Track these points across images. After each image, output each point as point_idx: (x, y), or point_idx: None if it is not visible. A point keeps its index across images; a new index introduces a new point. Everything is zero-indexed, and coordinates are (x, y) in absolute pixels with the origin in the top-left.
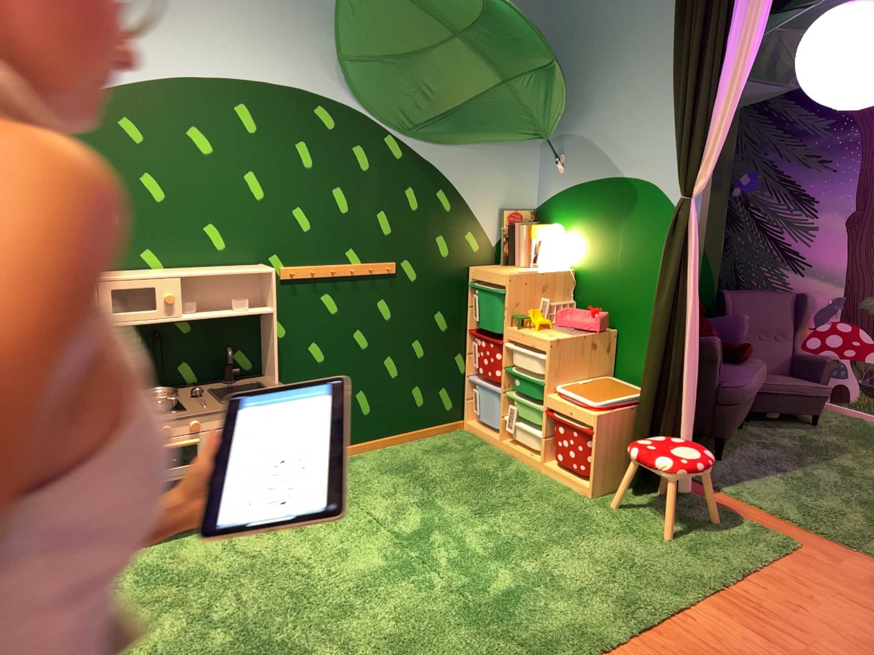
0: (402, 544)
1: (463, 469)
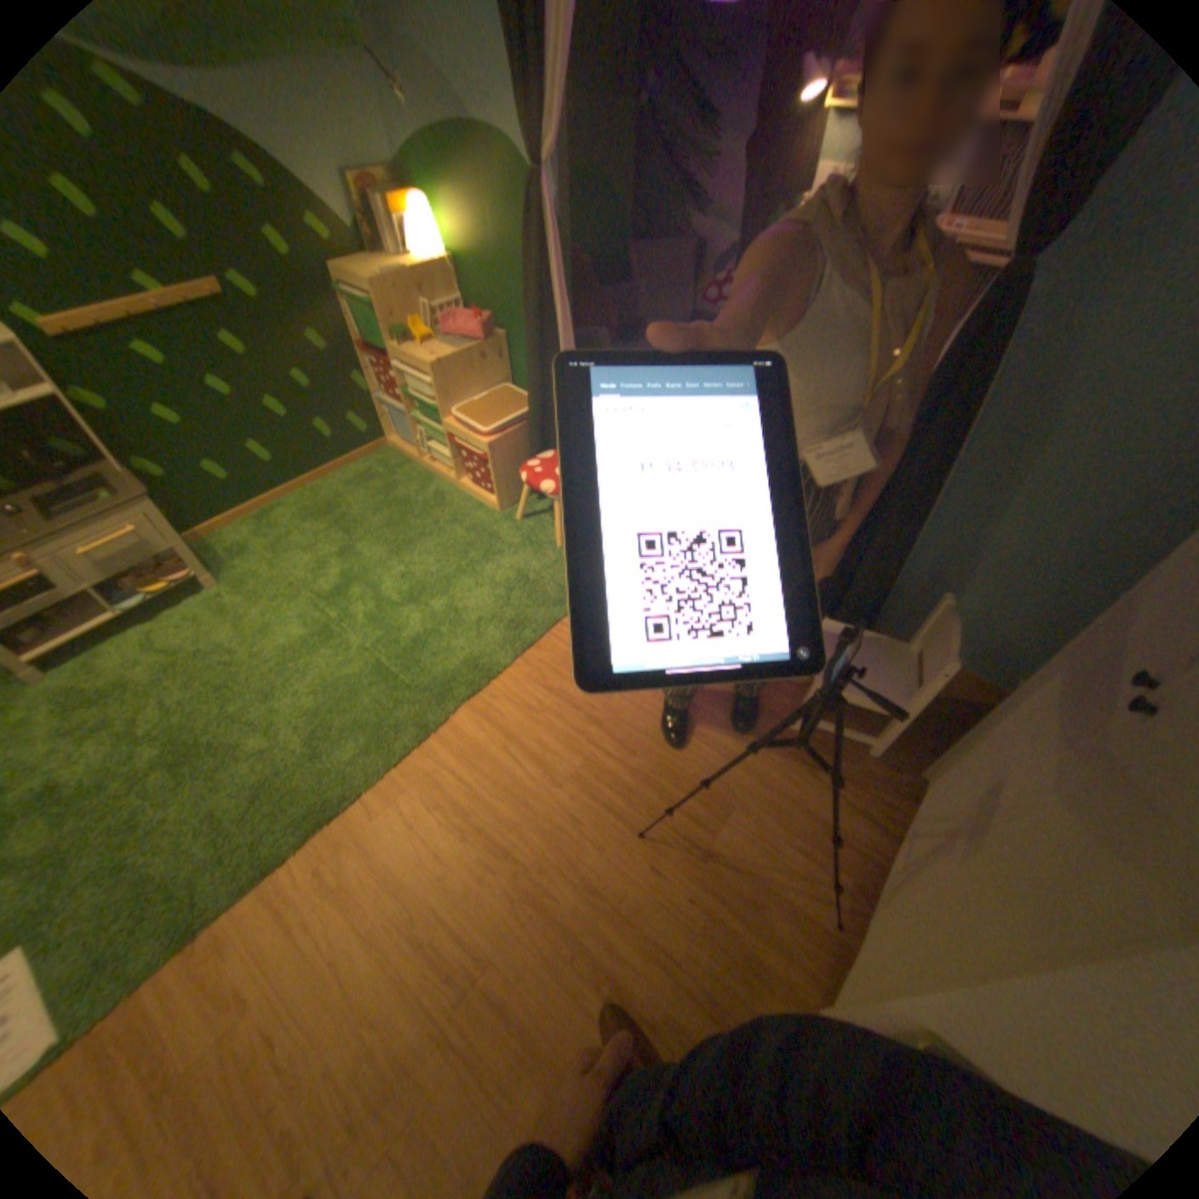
0: (321, 606)
1: (384, 500)
